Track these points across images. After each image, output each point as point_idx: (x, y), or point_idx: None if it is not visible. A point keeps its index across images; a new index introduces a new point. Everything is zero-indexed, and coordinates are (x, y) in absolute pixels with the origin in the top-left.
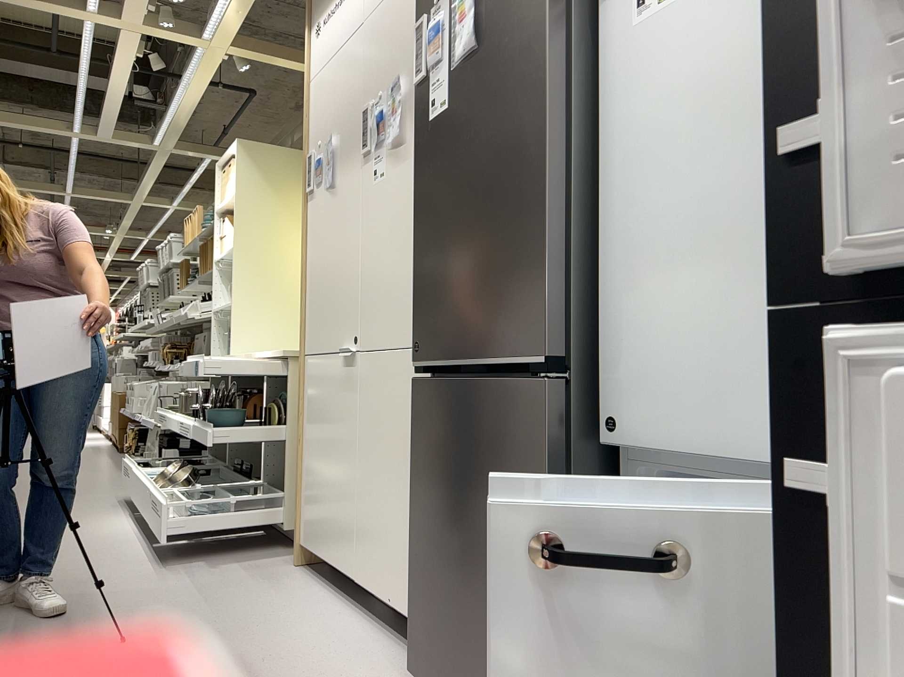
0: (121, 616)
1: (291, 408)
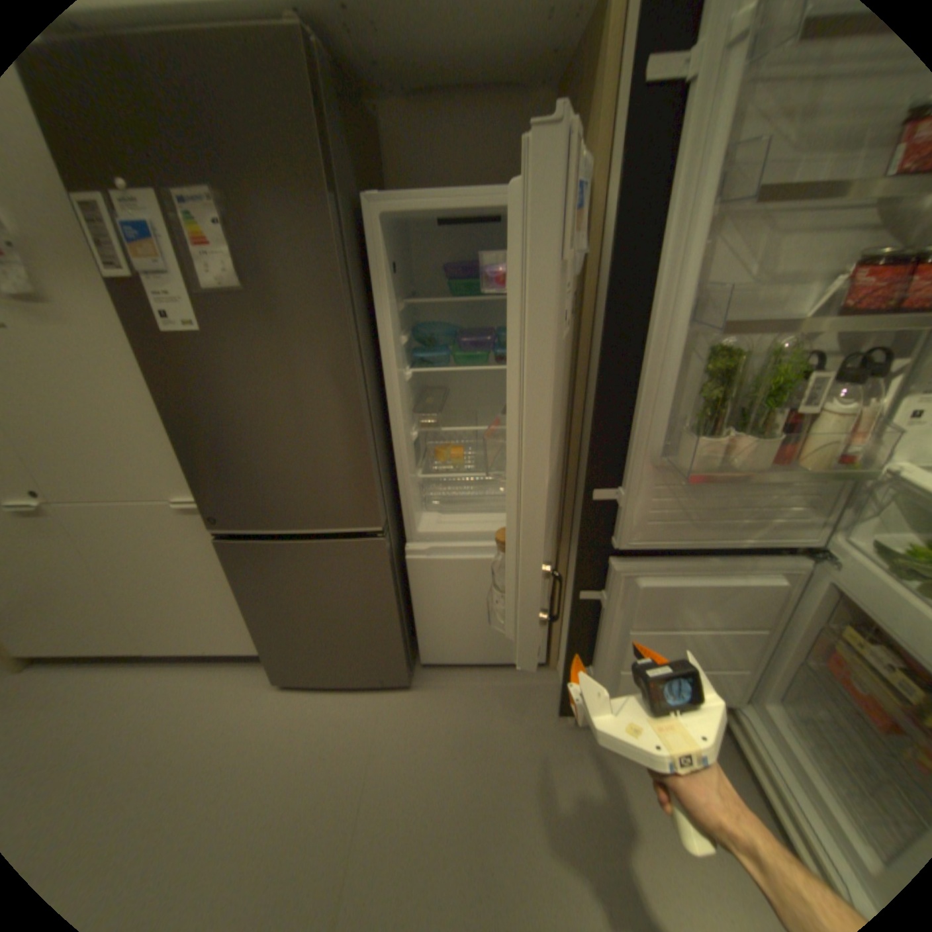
0: None
1: None
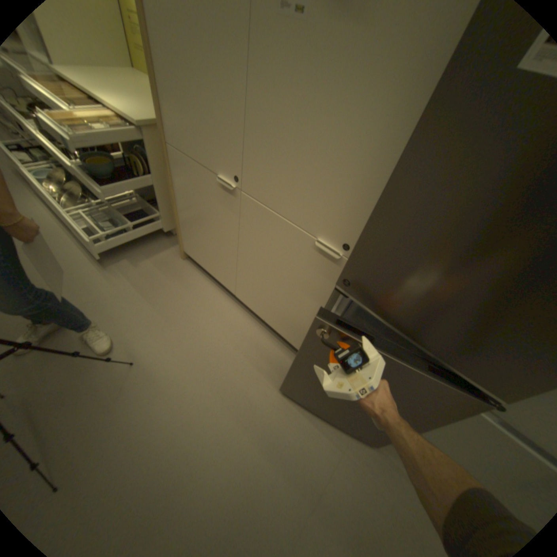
0: (112, 331)
1: (153, 164)
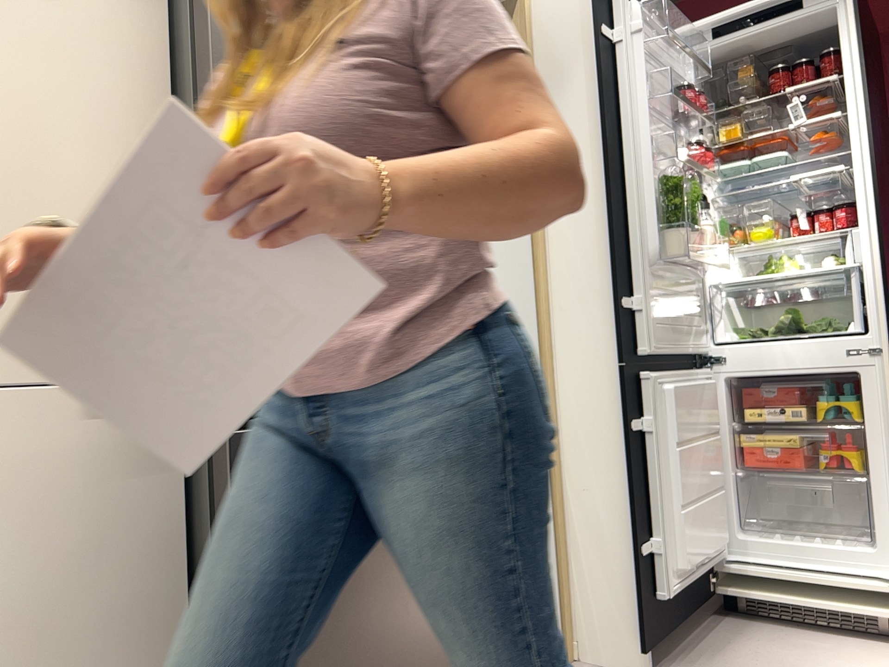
0: None
1: None
